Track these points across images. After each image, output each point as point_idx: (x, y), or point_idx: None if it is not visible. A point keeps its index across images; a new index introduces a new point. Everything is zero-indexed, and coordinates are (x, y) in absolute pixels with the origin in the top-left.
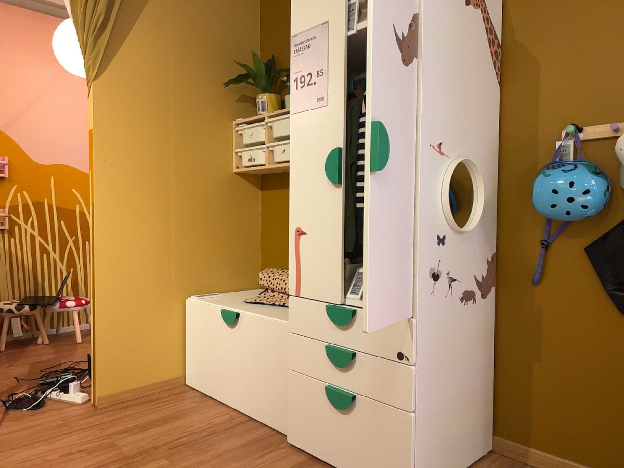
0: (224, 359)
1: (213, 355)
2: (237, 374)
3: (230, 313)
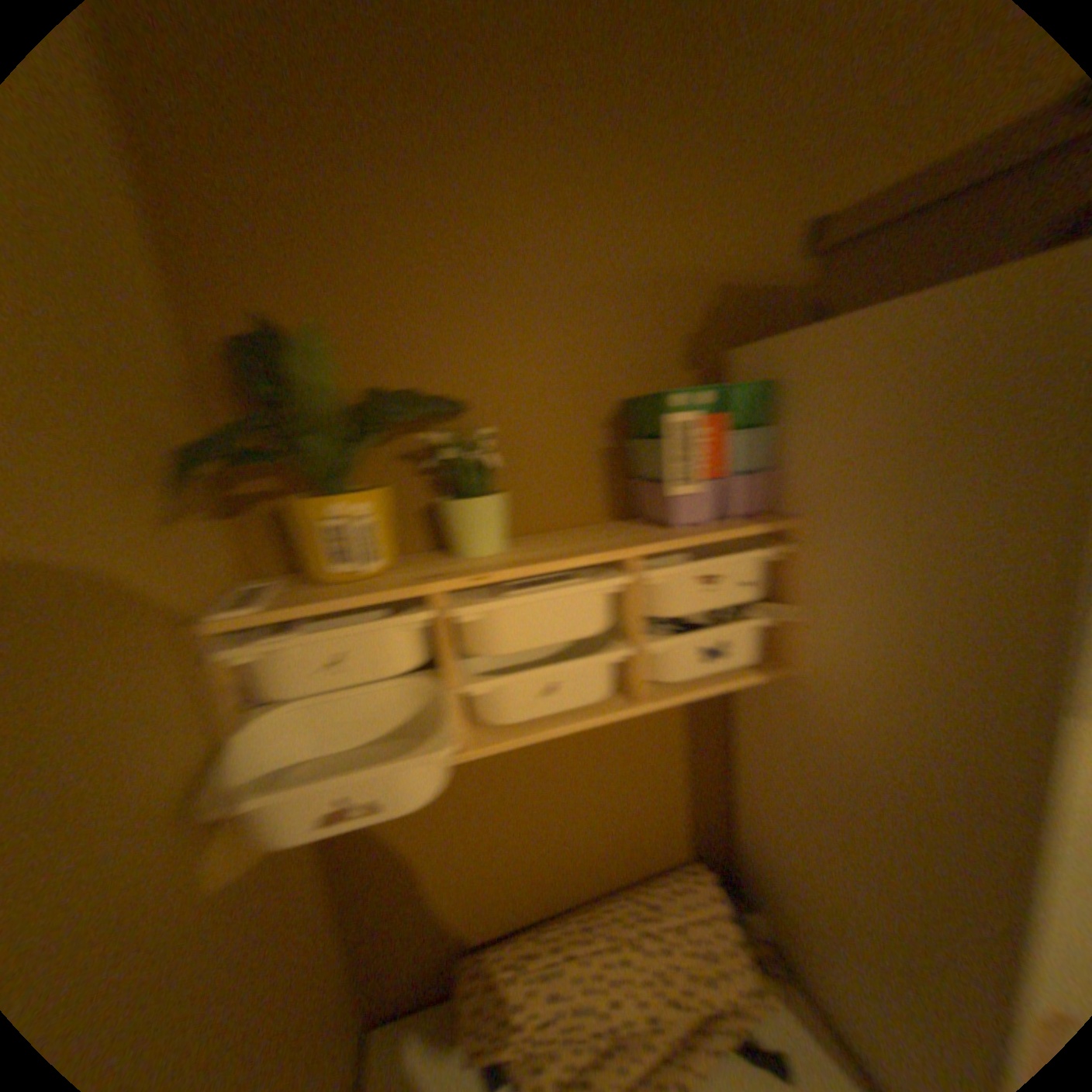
0: None
1: None
2: None
3: None
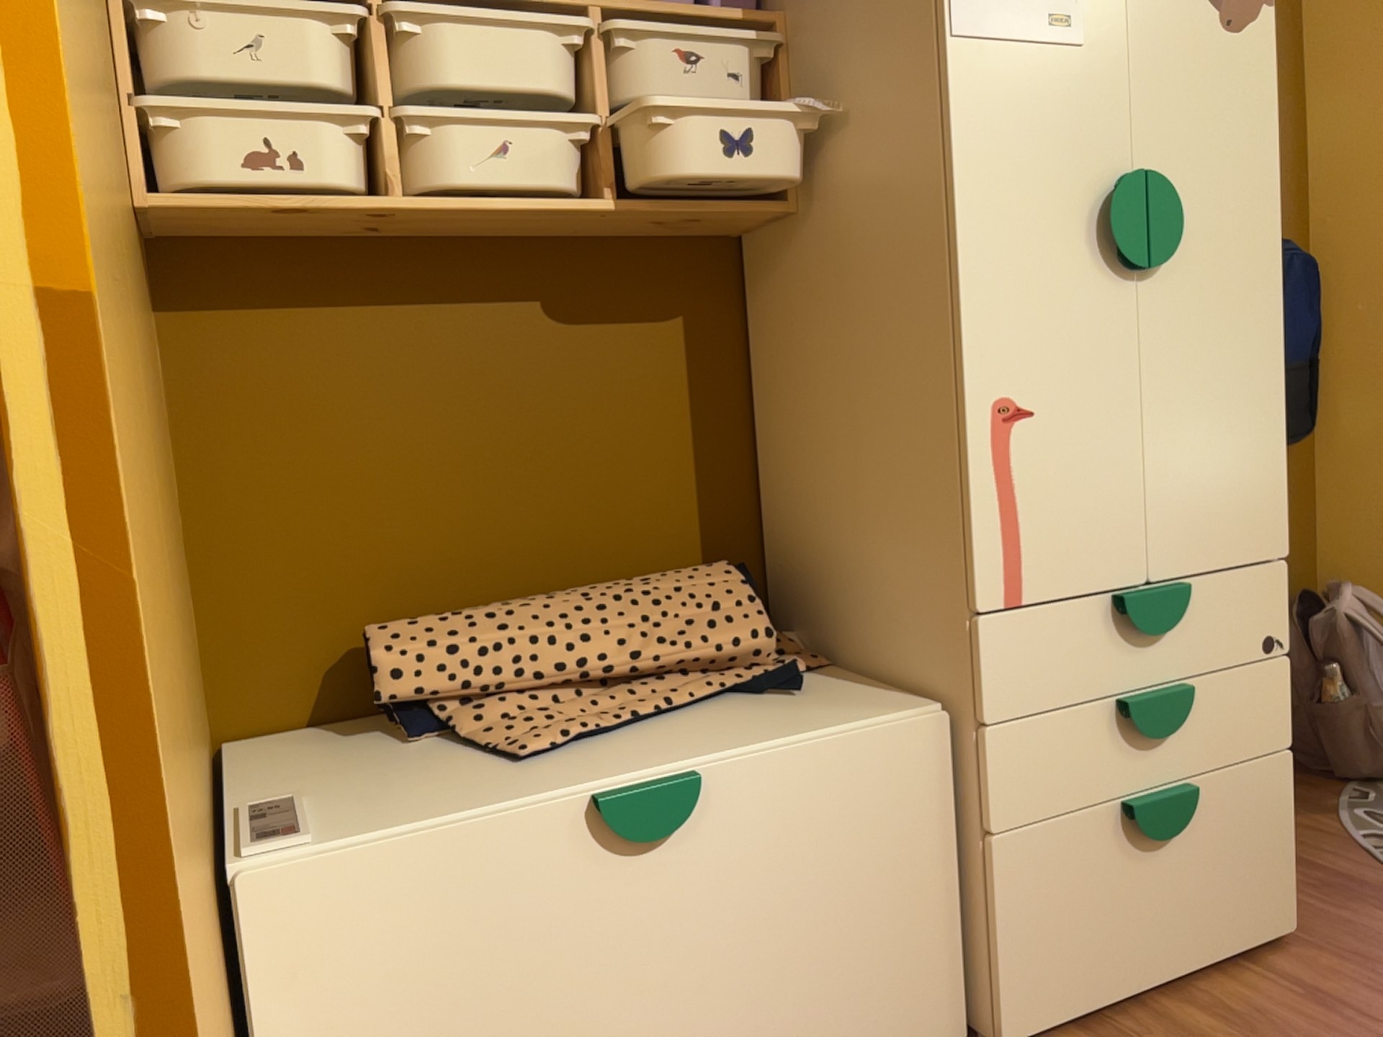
0: (617, 999)
1: (531, 1027)
2: (700, 1012)
3: (662, 794)
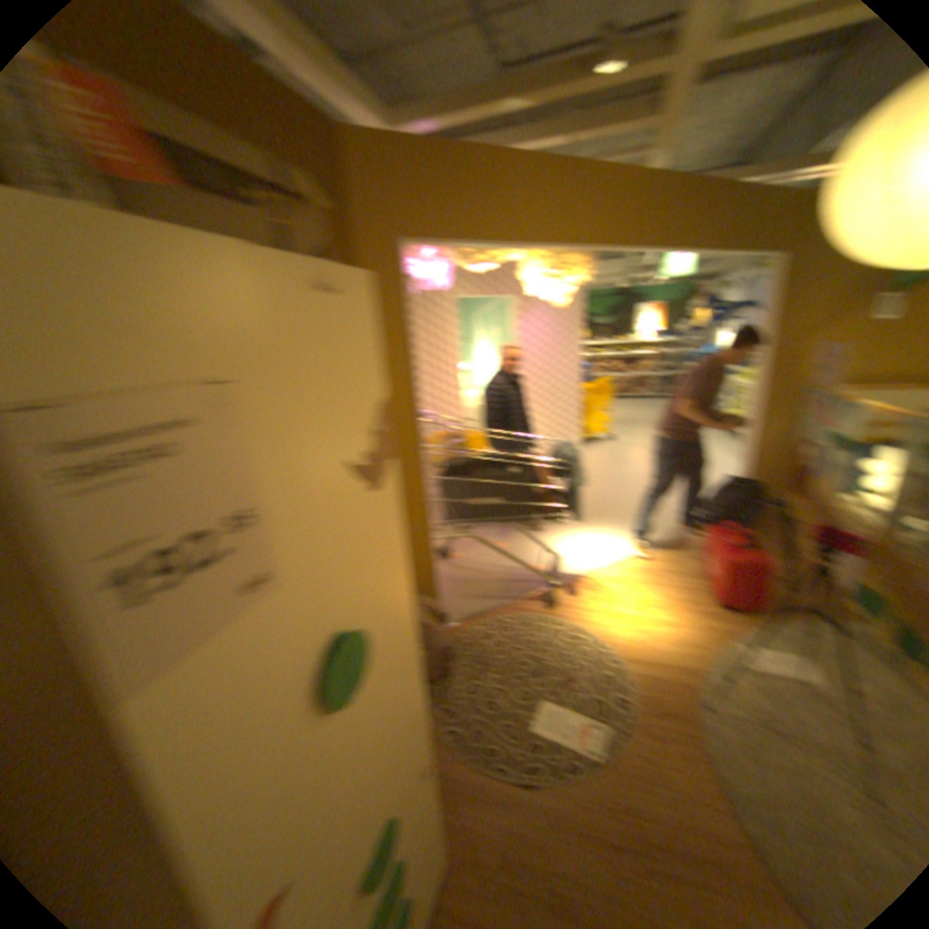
0: None
1: None
2: None
3: None
